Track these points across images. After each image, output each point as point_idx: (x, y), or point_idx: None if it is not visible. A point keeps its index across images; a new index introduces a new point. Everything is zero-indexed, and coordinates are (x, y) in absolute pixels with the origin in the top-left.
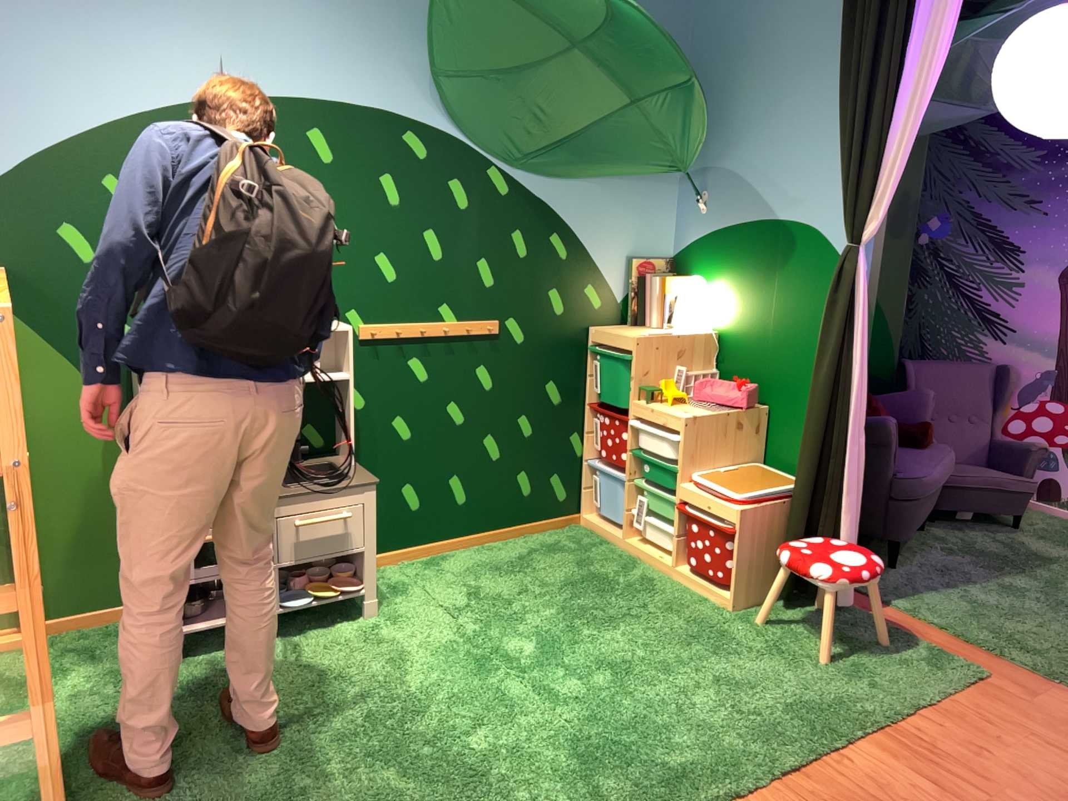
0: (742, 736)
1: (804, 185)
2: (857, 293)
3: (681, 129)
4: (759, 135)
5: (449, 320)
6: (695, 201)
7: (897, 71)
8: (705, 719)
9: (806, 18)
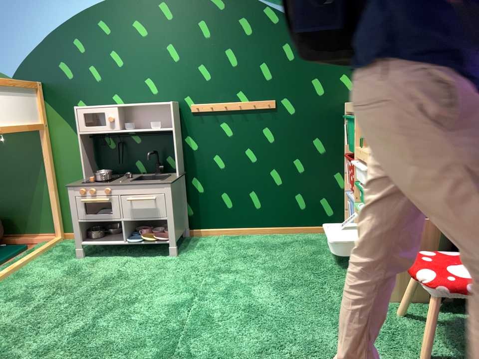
0: None
1: None
2: None
3: None
4: None
5: (239, 100)
6: None
7: None
8: None
9: None
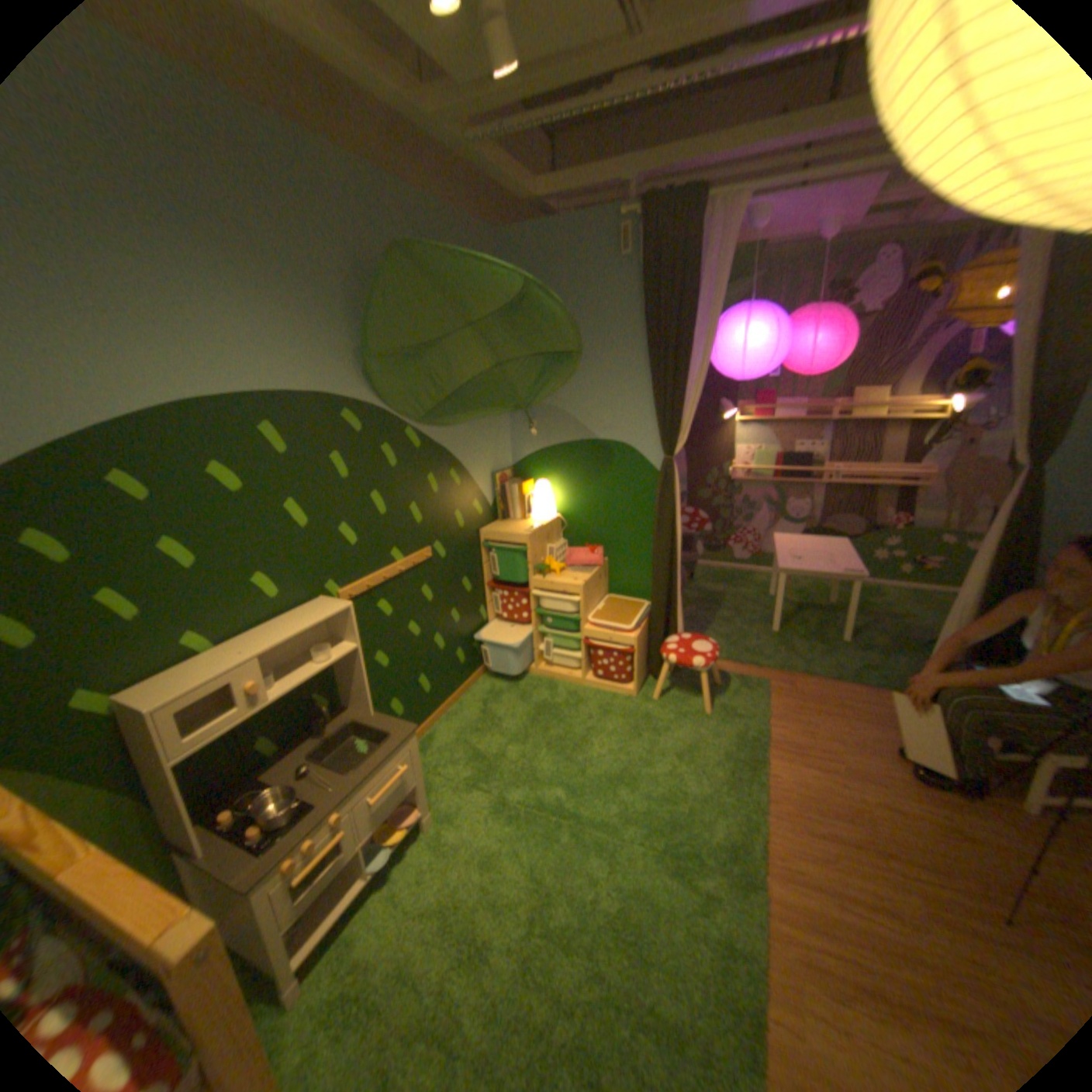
0: (735, 800)
1: (620, 414)
2: (678, 485)
3: (540, 381)
4: (578, 380)
5: (398, 560)
6: (531, 426)
7: (694, 341)
8: (707, 798)
9: (608, 297)
